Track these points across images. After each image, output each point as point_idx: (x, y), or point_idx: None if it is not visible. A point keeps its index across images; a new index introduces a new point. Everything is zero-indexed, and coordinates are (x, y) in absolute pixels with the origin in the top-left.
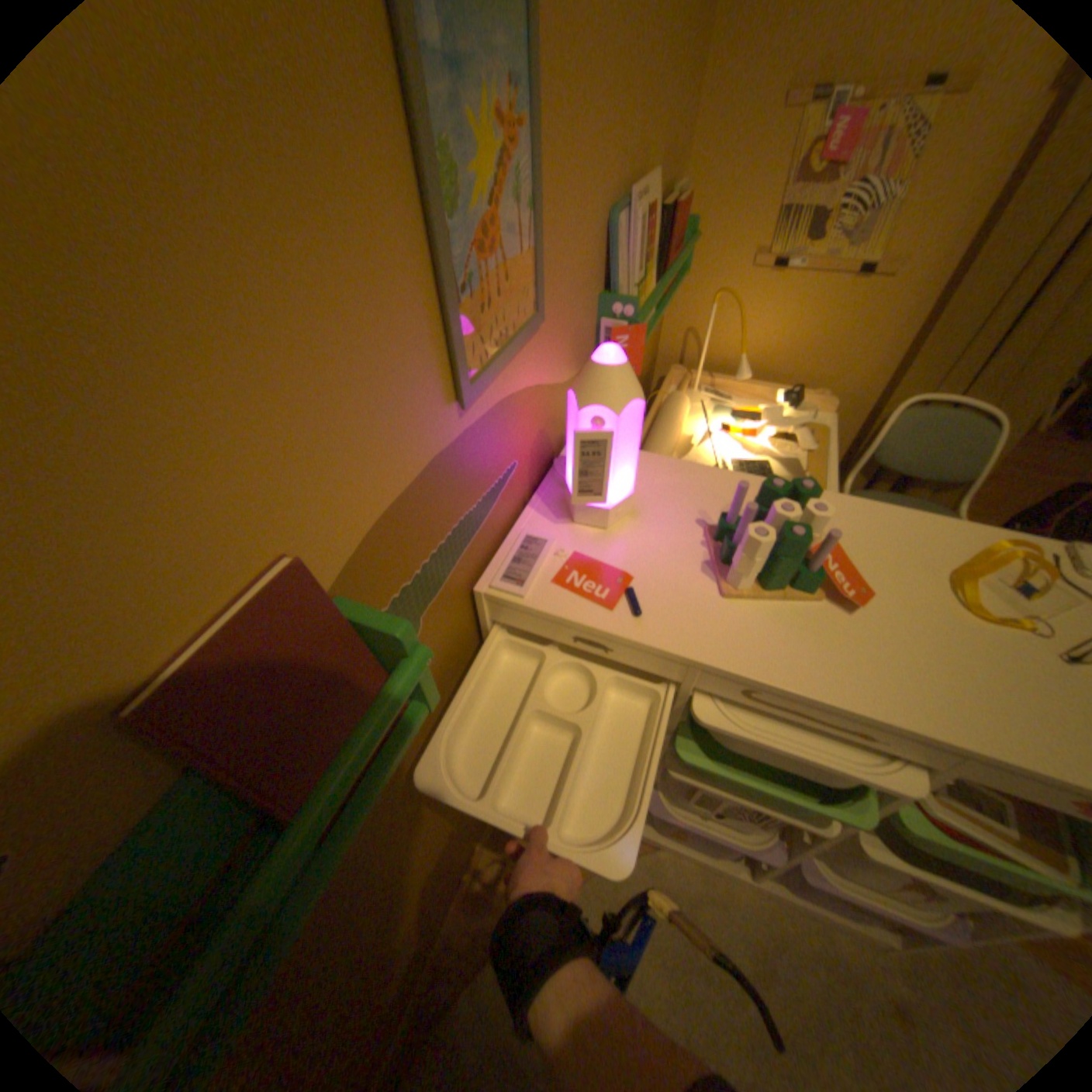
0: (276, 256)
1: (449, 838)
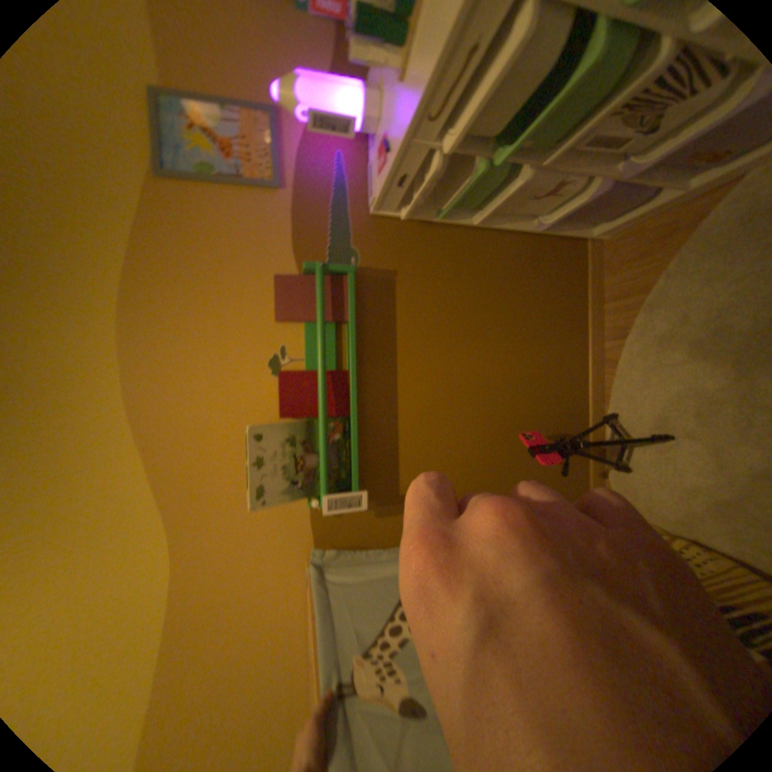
0: (210, 242)
1: (525, 296)
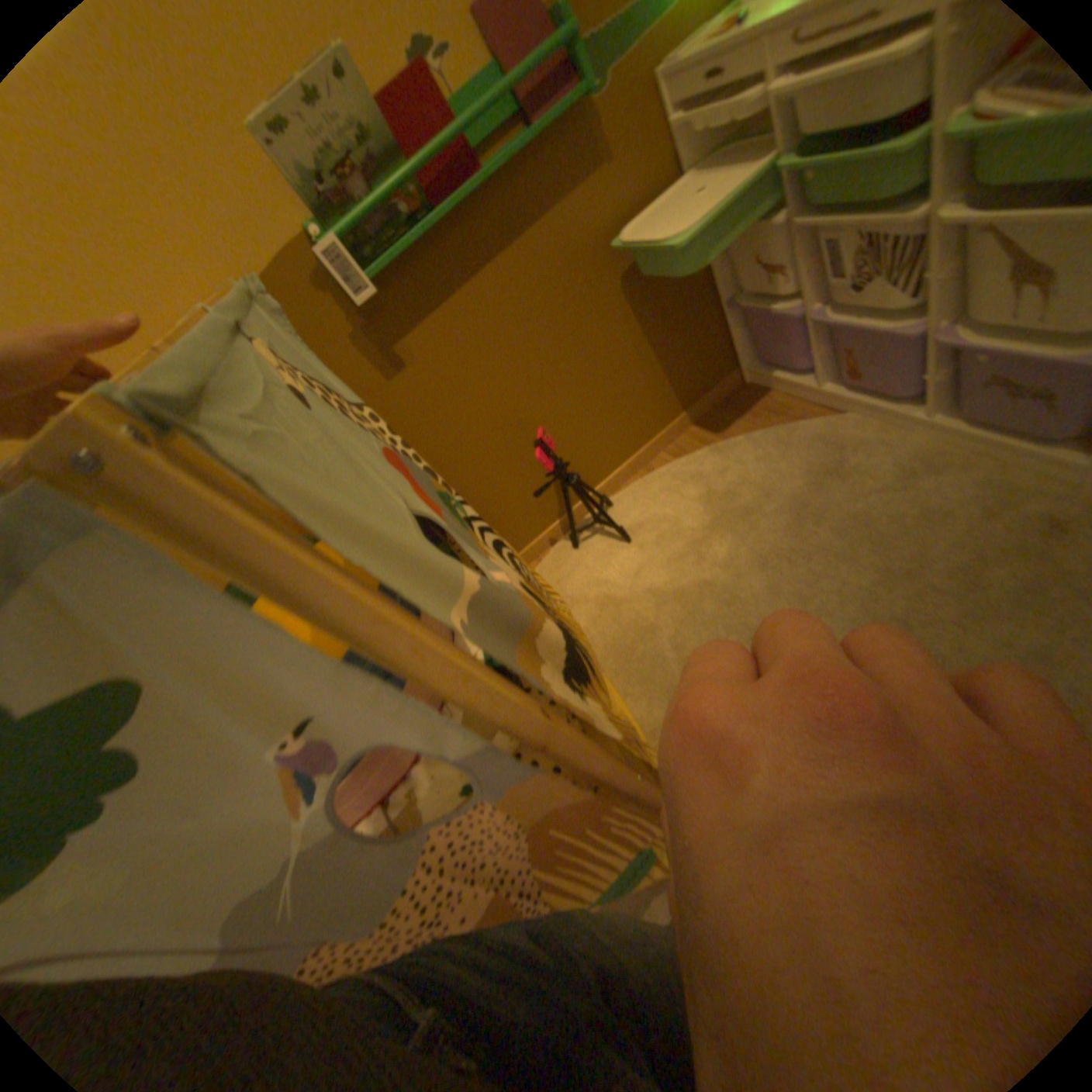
0: None
1: (660, 337)
